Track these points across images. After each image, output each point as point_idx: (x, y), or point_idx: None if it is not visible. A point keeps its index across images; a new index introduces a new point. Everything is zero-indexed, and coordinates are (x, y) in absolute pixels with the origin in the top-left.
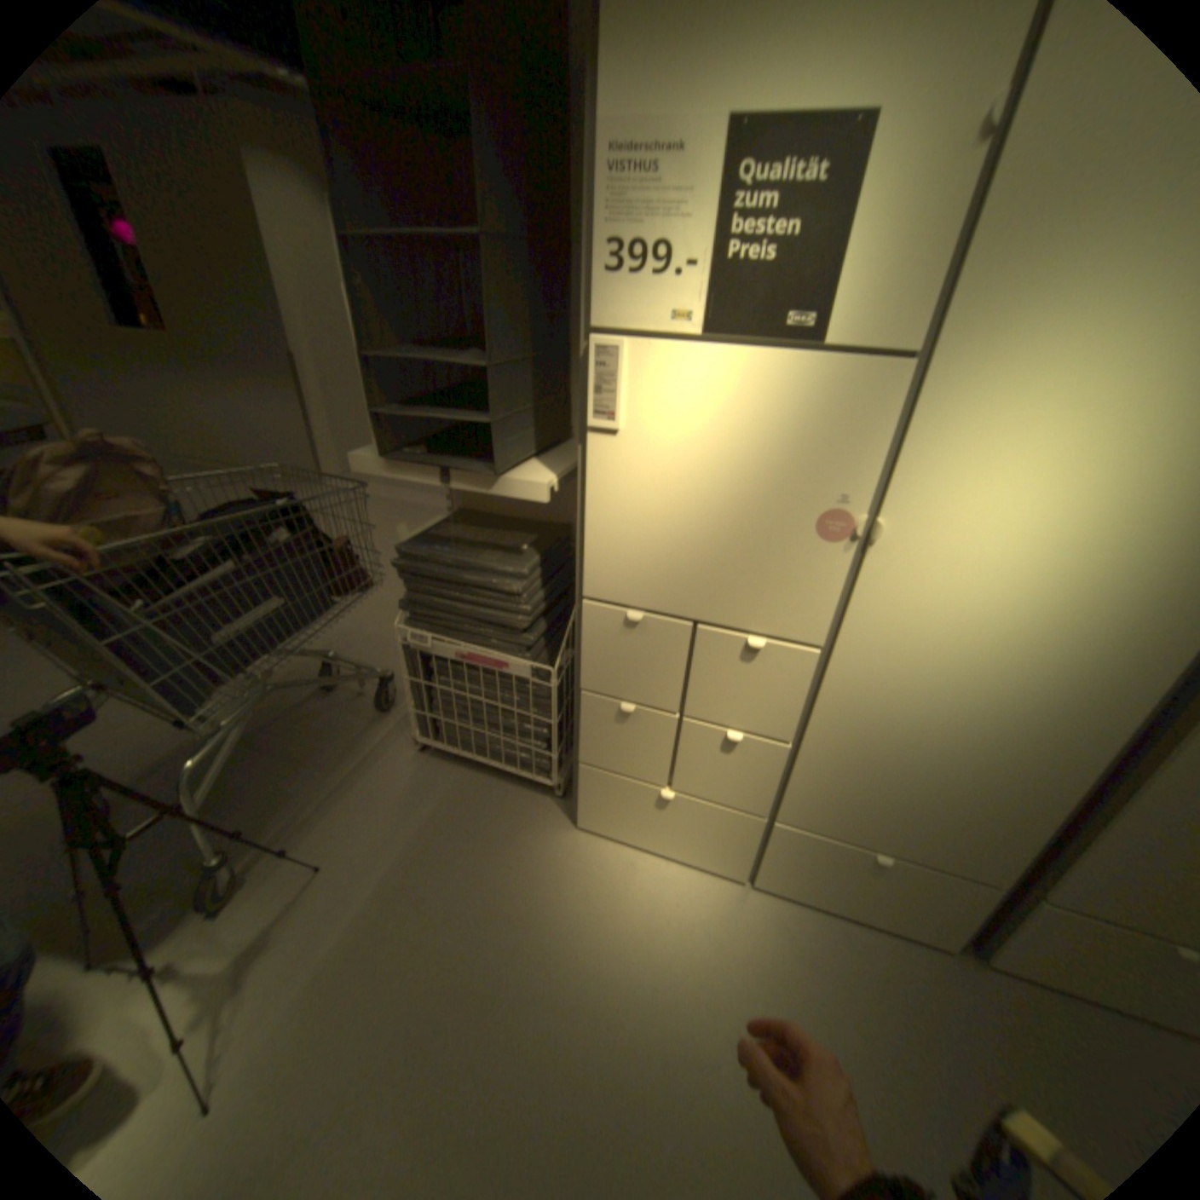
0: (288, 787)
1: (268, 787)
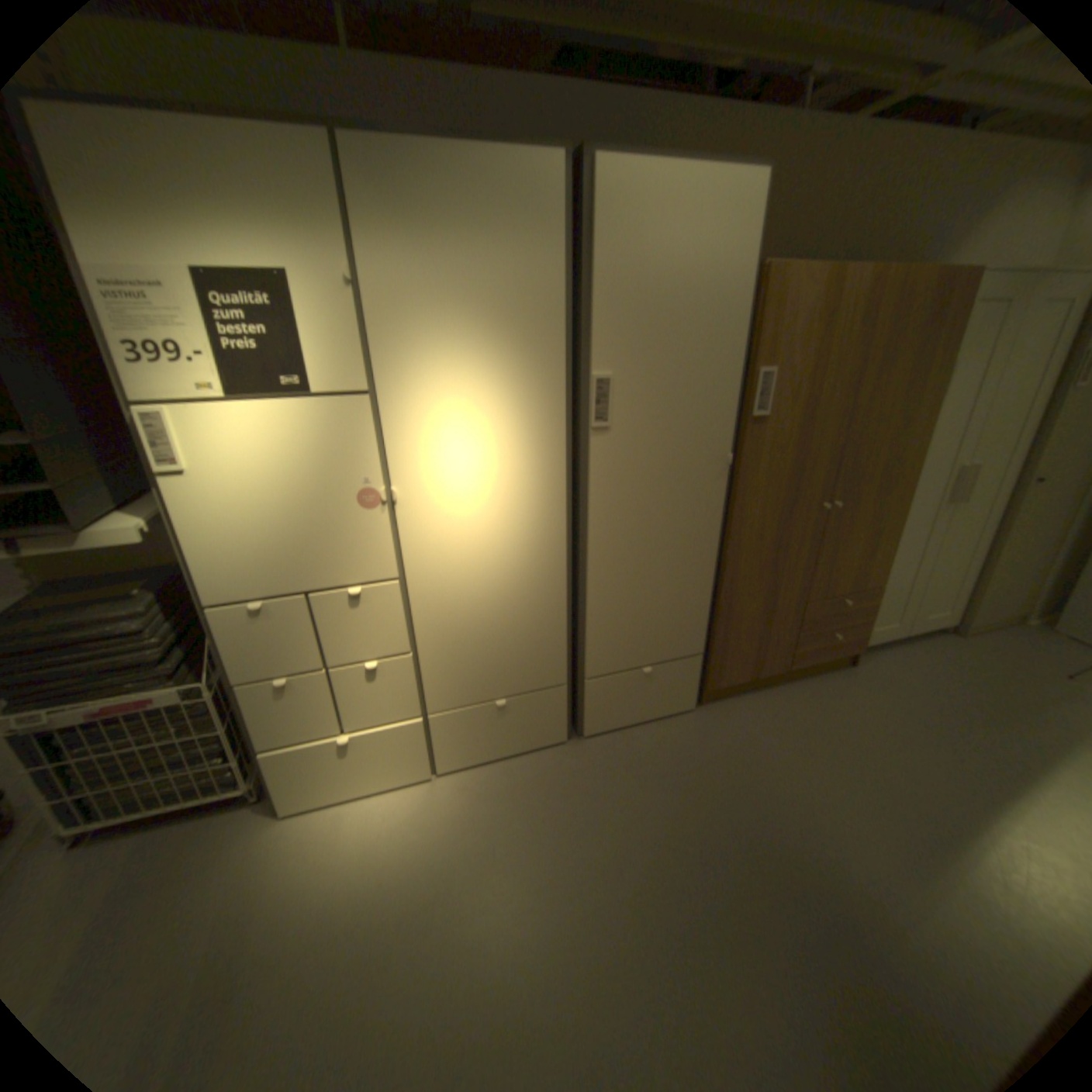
0: None
1: None
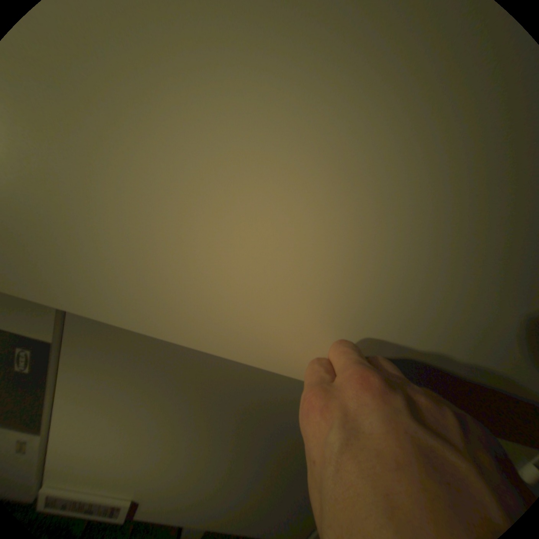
0: None
1: None
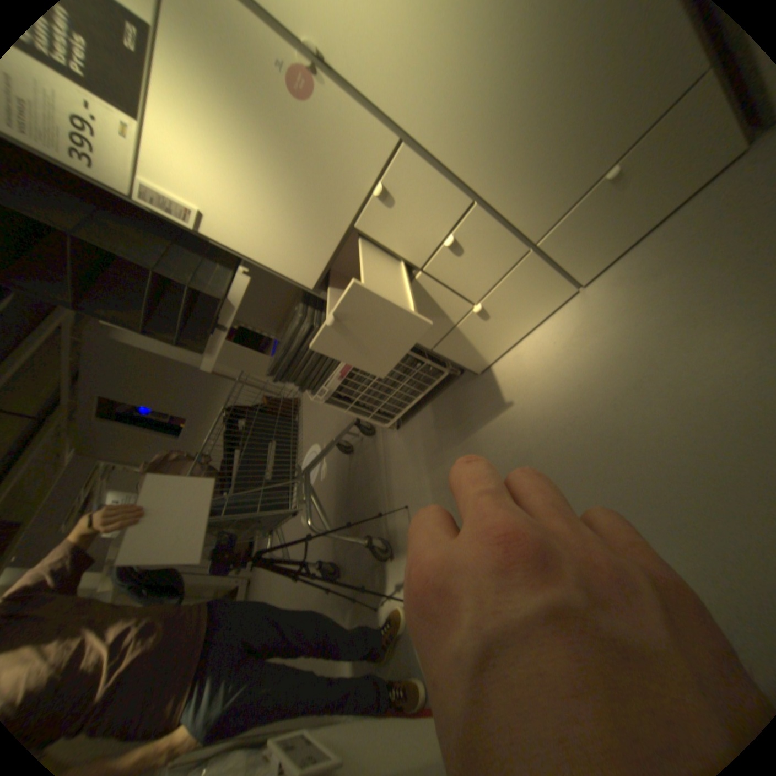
0: (374, 495)
1: (369, 503)
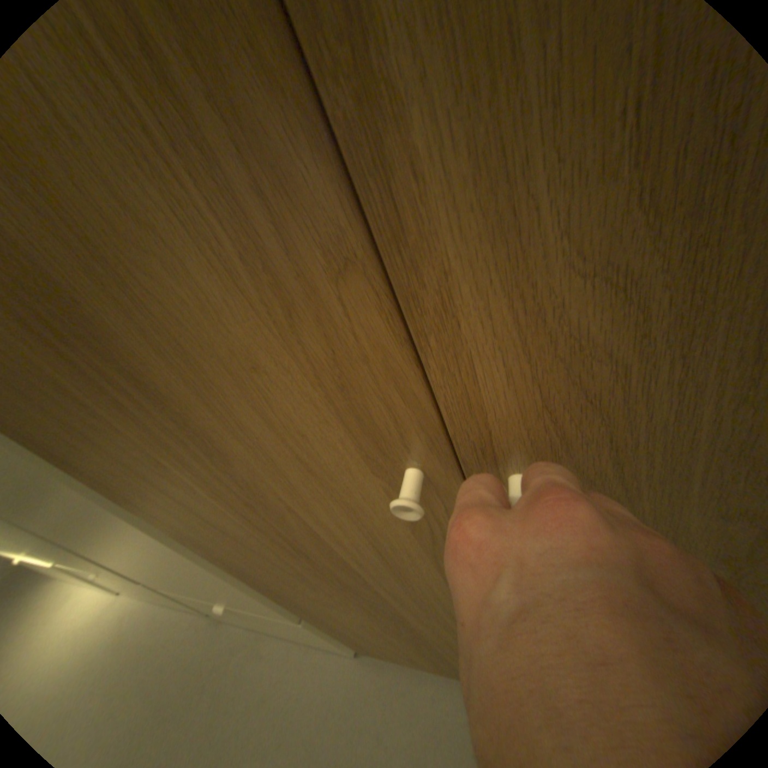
0: None
1: None
